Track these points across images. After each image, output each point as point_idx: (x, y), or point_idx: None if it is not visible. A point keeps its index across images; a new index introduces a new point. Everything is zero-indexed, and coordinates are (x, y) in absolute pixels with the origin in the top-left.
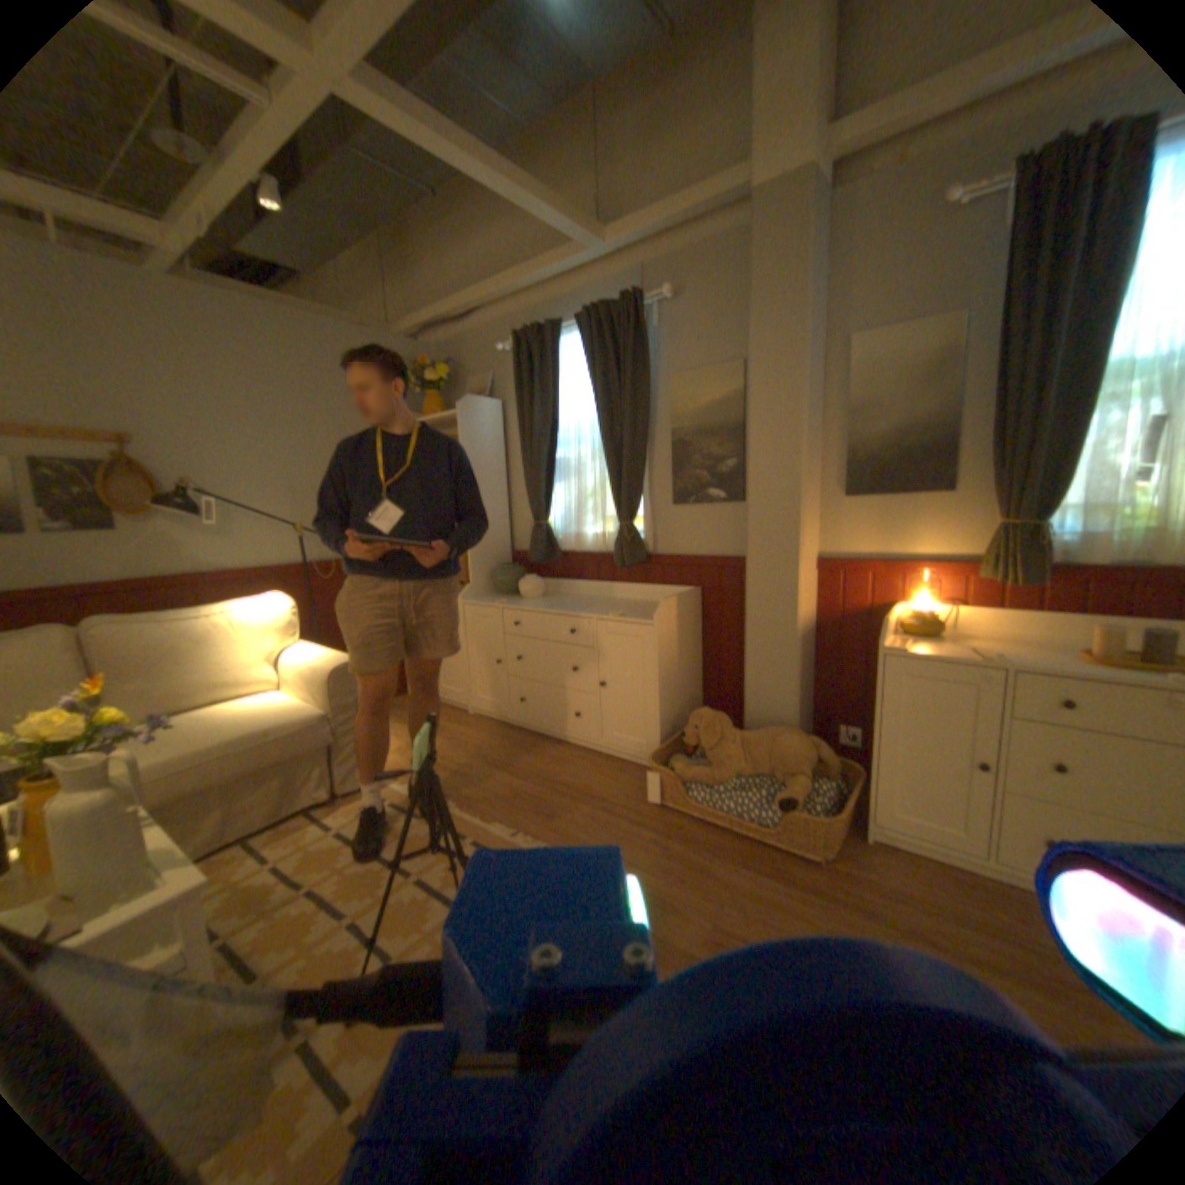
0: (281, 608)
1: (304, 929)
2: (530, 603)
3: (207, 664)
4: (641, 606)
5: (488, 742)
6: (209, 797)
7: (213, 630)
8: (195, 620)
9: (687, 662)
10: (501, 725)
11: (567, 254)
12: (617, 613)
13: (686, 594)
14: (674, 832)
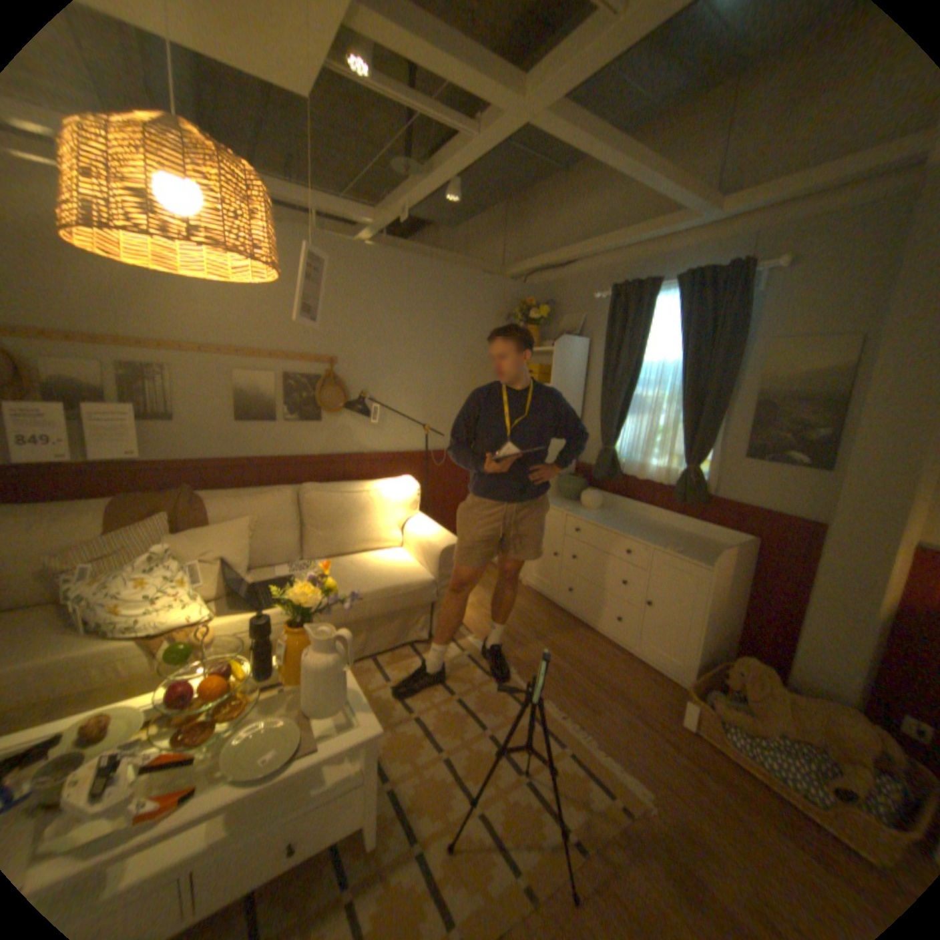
0: (411, 491)
1: (417, 752)
2: (590, 515)
3: (364, 526)
4: (695, 542)
5: (539, 617)
6: (361, 626)
7: (370, 503)
8: (361, 495)
9: (735, 604)
10: (548, 603)
11: (678, 221)
12: (677, 551)
13: (747, 545)
14: (709, 767)
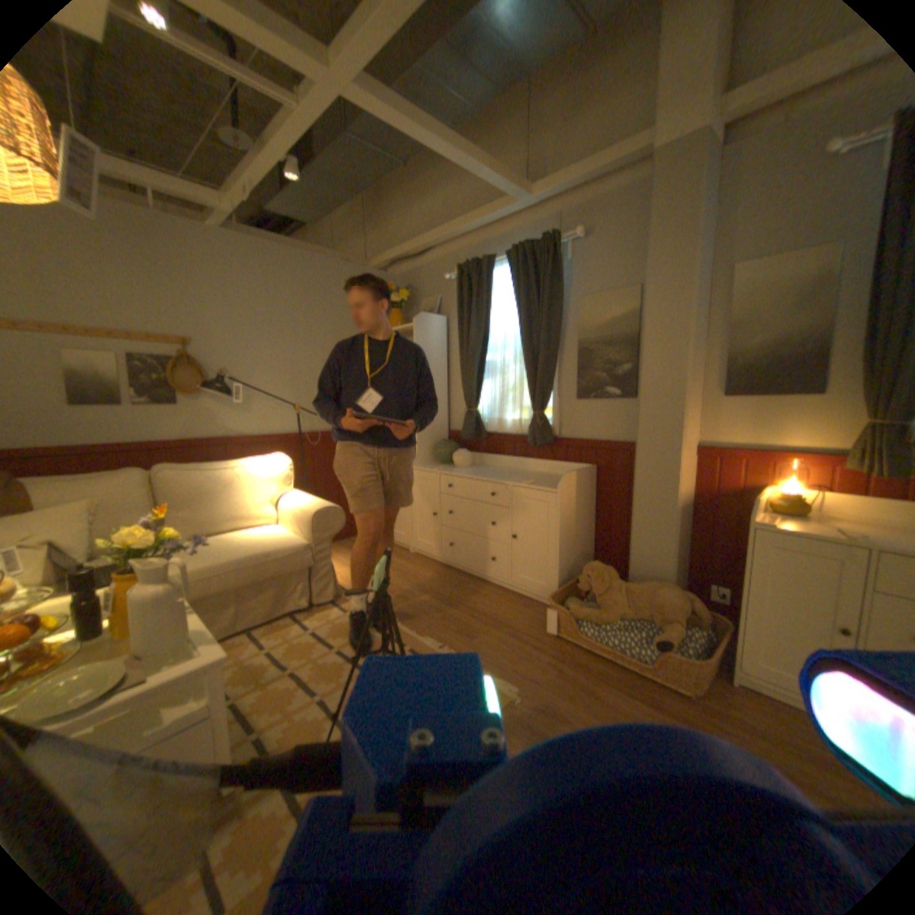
0: (282, 465)
1: (288, 701)
2: (461, 471)
3: (231, 502)
4: (548, 478)
5: (424, 575)
6: (228, 598)
7: (236, 478)
8: (225, 470)
9: (583, 524)
10: (434, 563)
11: (502, 206)
12: (529, 482)
13: (585, 470)
14: (567, 659)
